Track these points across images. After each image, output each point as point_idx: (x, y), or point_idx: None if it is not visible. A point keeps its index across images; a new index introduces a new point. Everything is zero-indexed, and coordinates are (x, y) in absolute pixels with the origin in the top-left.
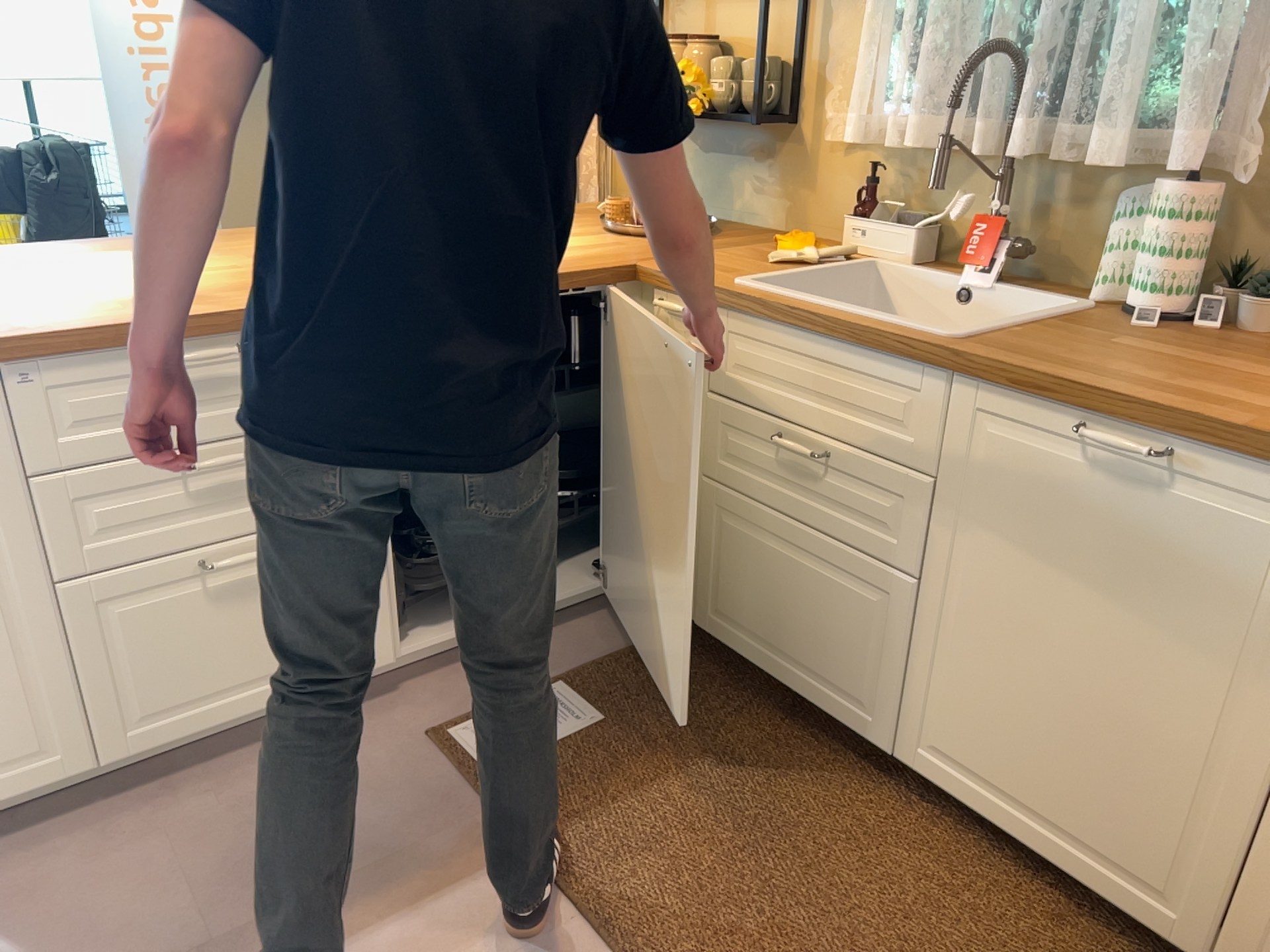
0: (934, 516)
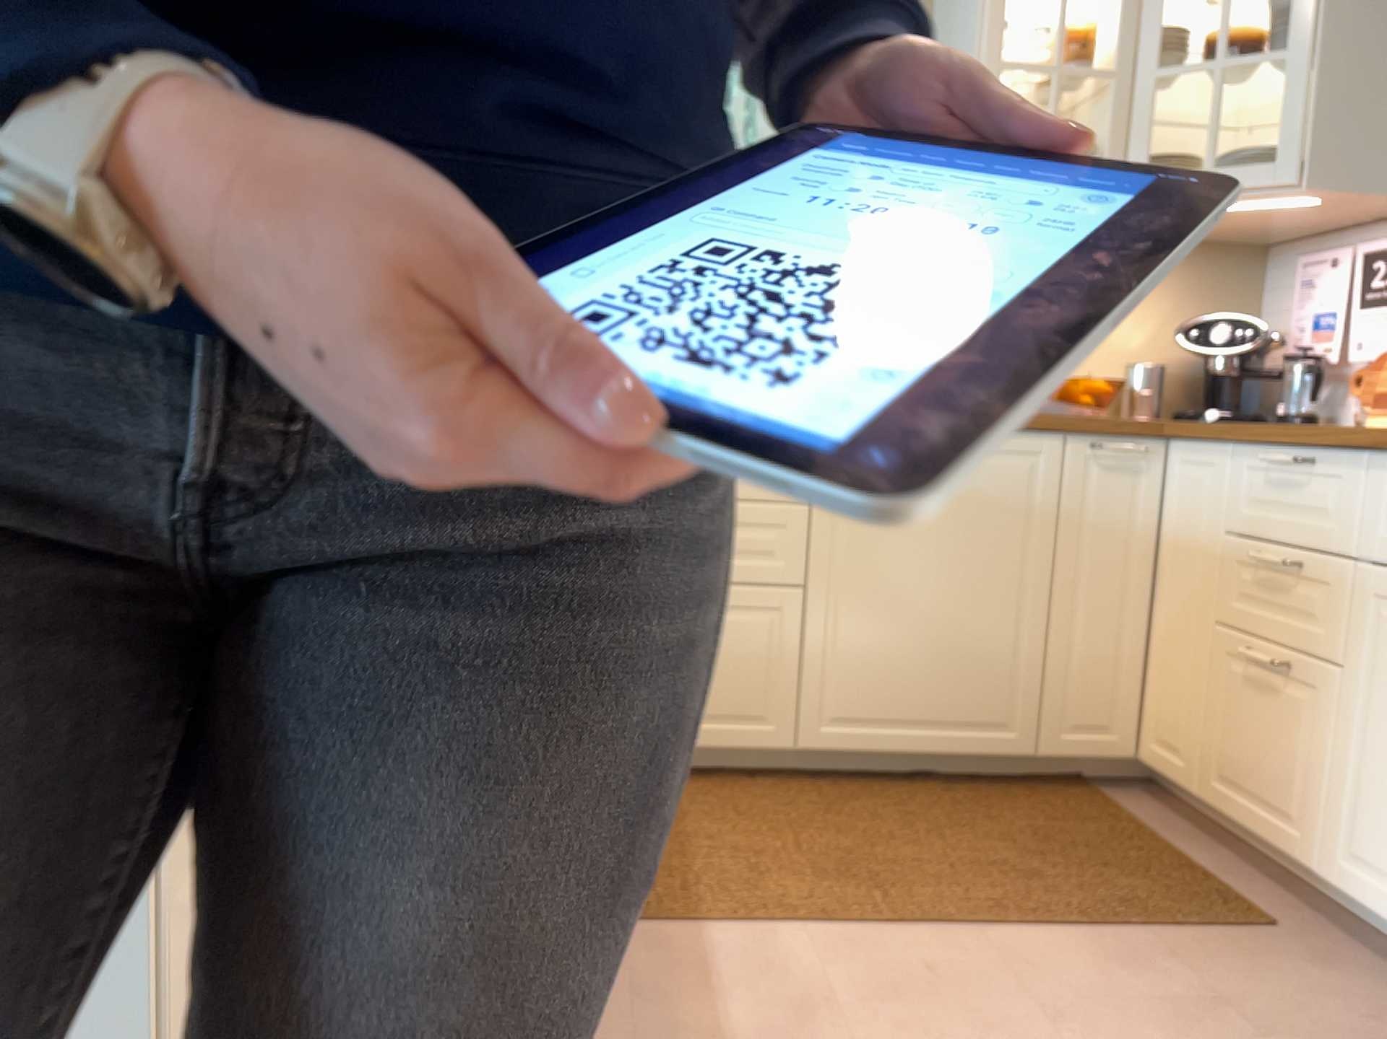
0: (811, 533)
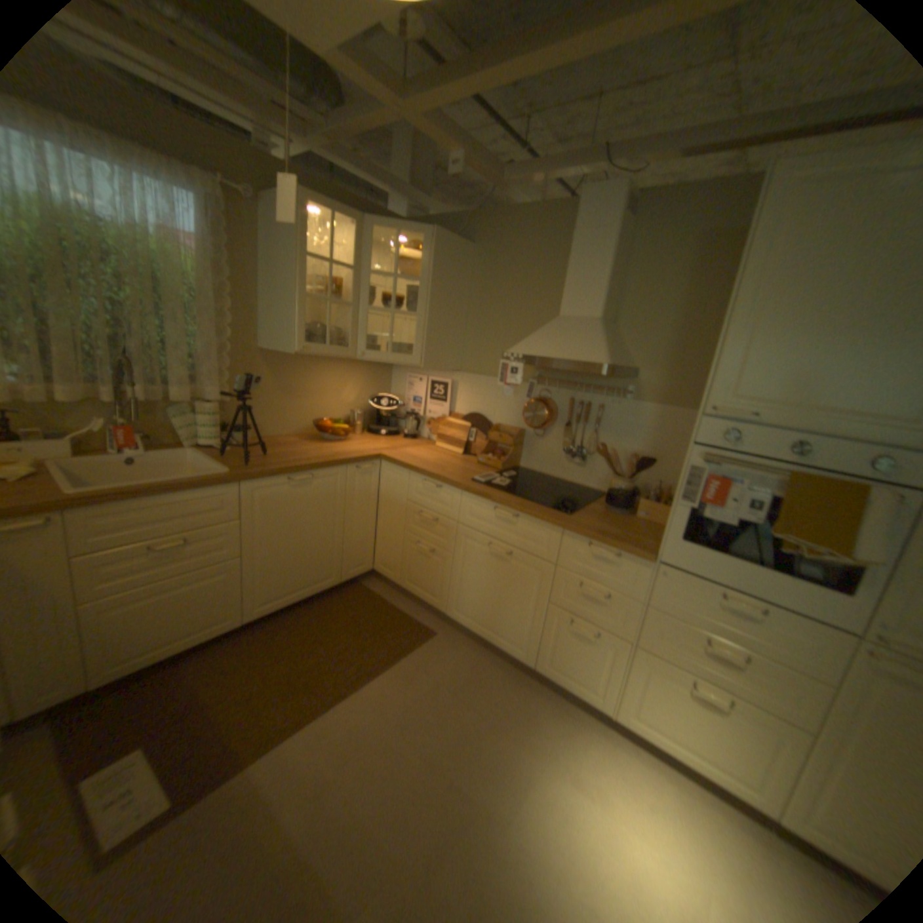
0: (241, 533)
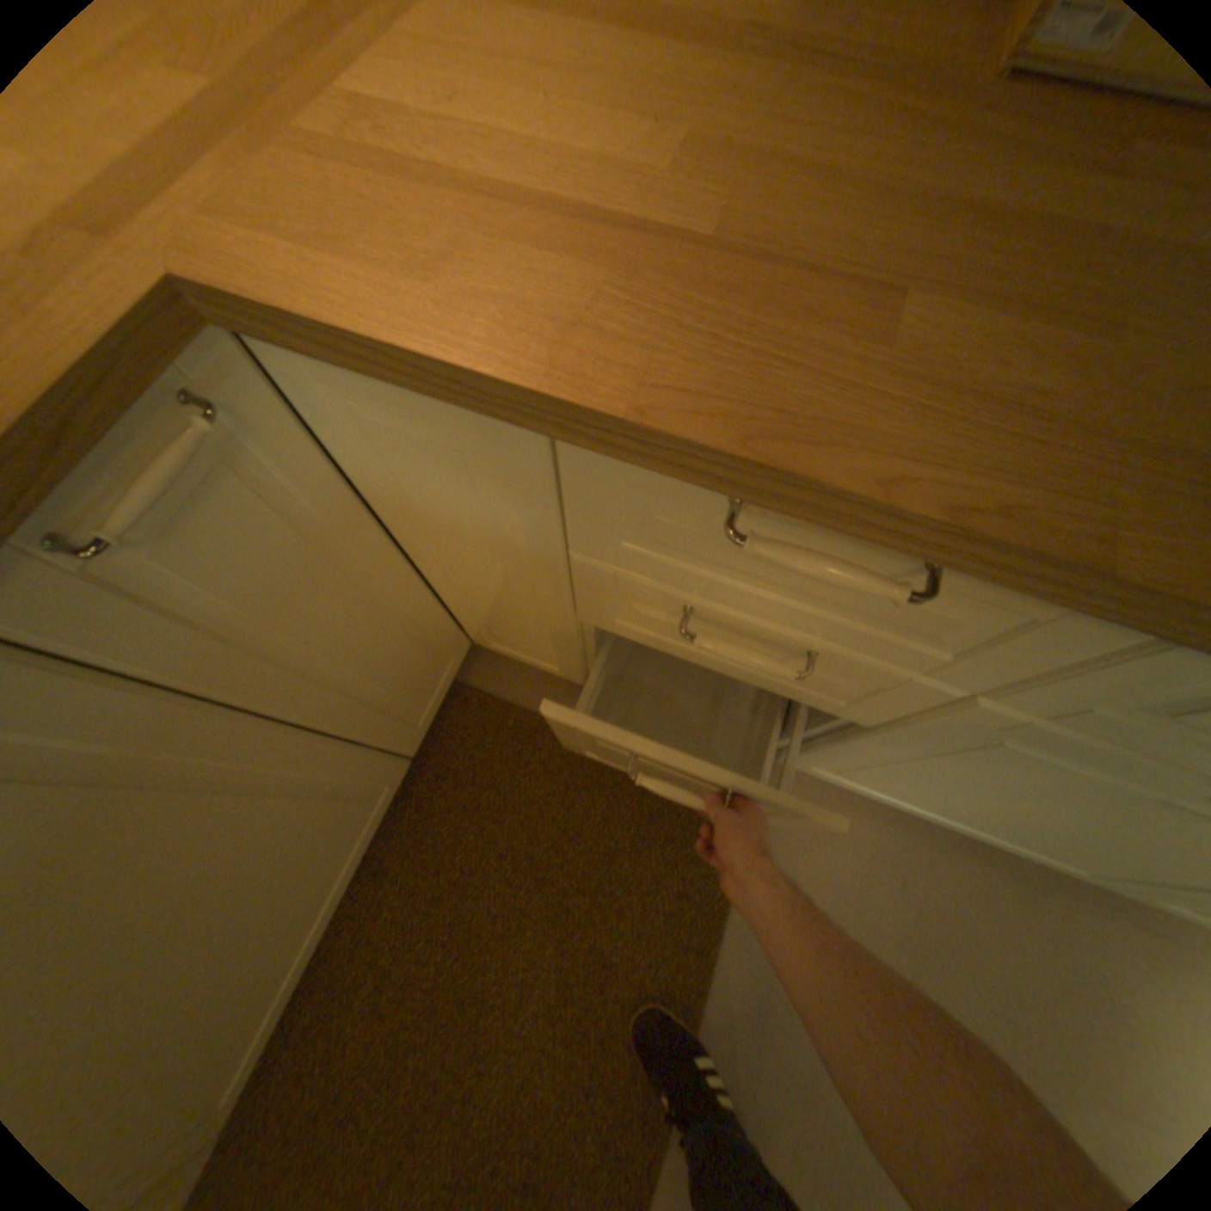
0: None
